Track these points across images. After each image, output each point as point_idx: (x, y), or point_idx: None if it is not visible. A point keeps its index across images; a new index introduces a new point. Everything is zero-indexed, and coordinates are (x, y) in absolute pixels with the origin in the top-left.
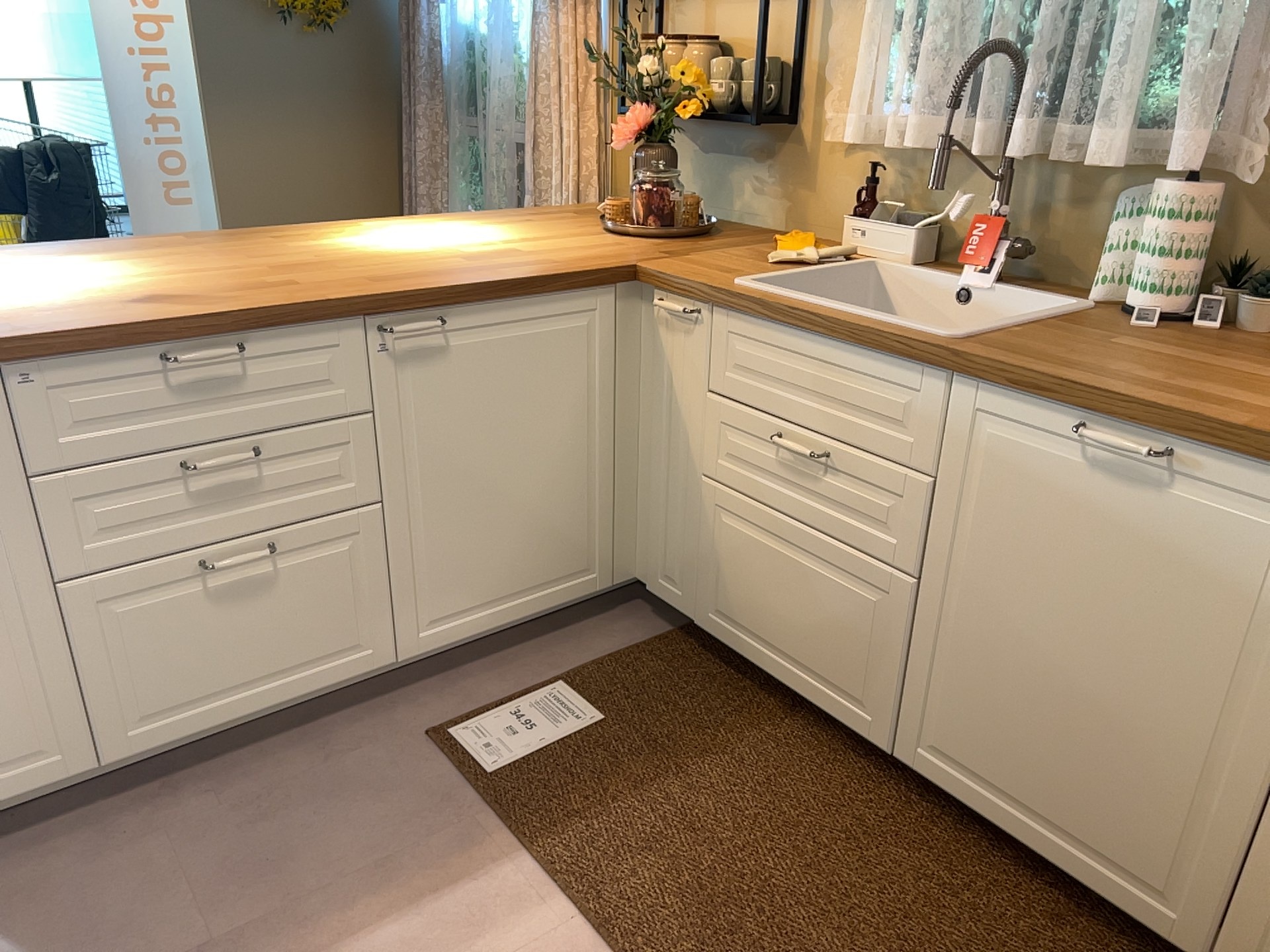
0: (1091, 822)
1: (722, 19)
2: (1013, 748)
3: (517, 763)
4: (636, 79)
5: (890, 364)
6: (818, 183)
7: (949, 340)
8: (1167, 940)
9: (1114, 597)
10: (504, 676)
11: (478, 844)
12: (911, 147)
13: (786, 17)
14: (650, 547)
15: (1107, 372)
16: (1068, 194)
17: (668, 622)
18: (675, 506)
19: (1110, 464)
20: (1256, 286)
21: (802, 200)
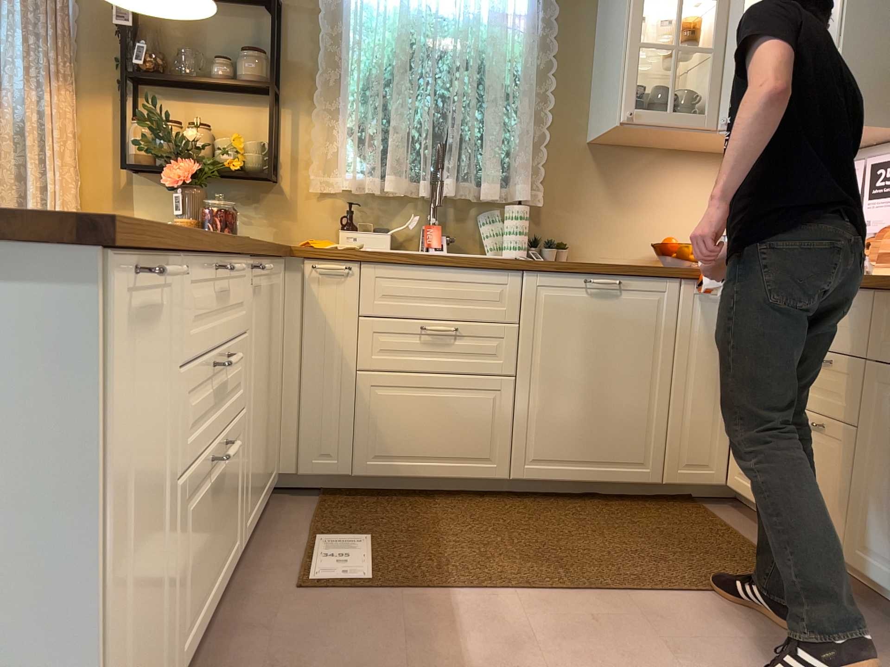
0: (613, 450)
1: (207, 116)
2: (575, 436)
3: (372, 571)
4: (183, 142)
5: (490, 273)
6: (301, 215)
7: (515, 258)
8: (648, 483)
9: (608, 346)
10: (277, 551)
11: (424, 603)
12: (393, 189)
13: (265, 120)
14: (302, 441)
15: (577, 261)
16: (456, 214)
17: (309, 496)
18: (328, 402)
19: (599, 292)
20: (550, 242)
21: (288, 226)
